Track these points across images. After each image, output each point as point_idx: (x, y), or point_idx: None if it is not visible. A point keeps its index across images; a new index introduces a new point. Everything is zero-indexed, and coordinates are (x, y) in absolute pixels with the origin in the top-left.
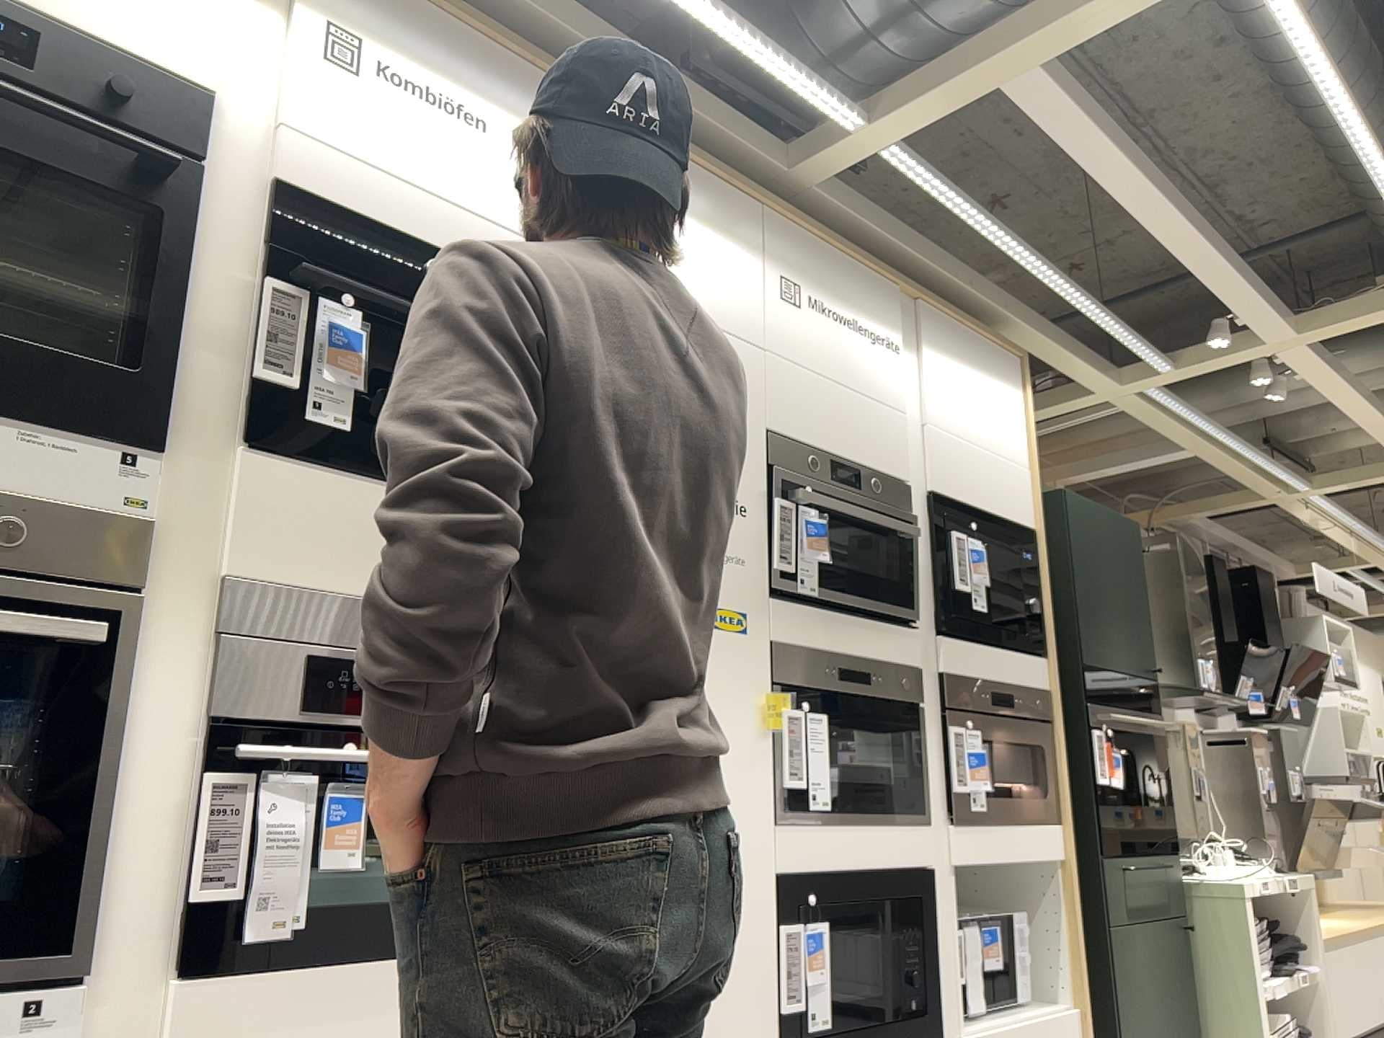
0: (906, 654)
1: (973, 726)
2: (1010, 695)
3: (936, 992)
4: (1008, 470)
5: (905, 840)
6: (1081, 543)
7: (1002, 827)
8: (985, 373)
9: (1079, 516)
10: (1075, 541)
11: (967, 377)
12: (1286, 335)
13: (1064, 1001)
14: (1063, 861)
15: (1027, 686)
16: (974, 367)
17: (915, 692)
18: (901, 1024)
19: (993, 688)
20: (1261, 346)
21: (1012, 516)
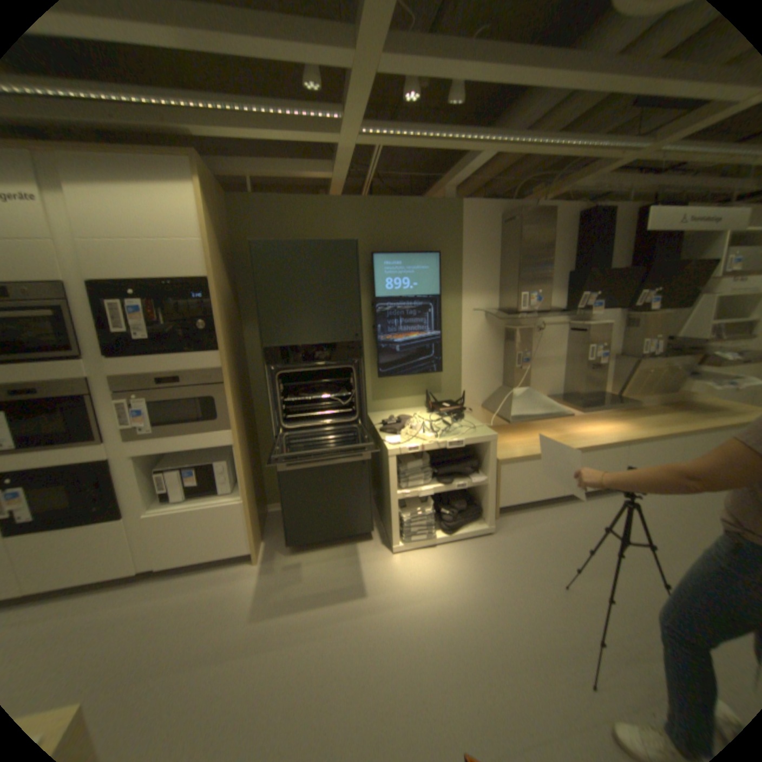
0: (66, 375)
1: (135, 399)
2: (174, 377)
3: (110, 505)
4: (172, 246)
5: (76, 453)
6: (268, 273)
7: (168, 438)
8: (140, 184)
9: (266, 255)
10: (259, 274)
11: (117, 194)
12: (345, 54)
13: (239, 497)
14: (233, 446)
15: (194, 370)
16: (127, 183)
17: (76, 391)
18: (83, 517)
19: (155, 377)
20: (351, 70)
21: (177, 276)
